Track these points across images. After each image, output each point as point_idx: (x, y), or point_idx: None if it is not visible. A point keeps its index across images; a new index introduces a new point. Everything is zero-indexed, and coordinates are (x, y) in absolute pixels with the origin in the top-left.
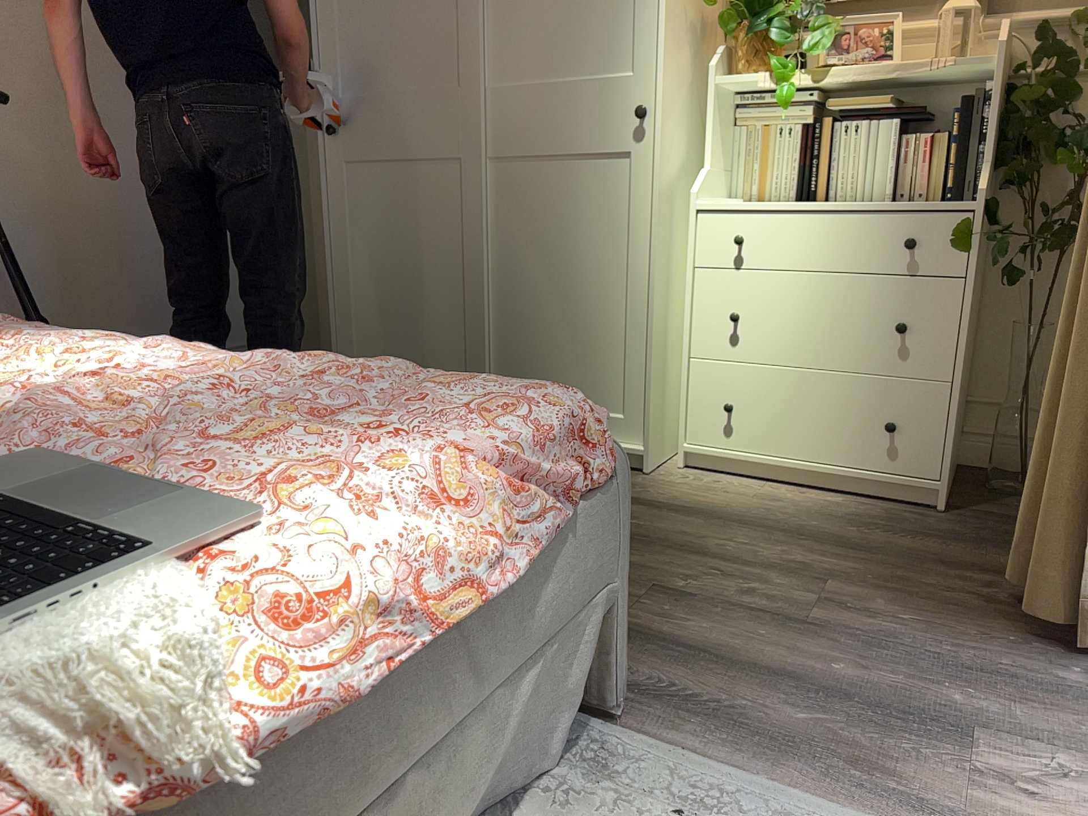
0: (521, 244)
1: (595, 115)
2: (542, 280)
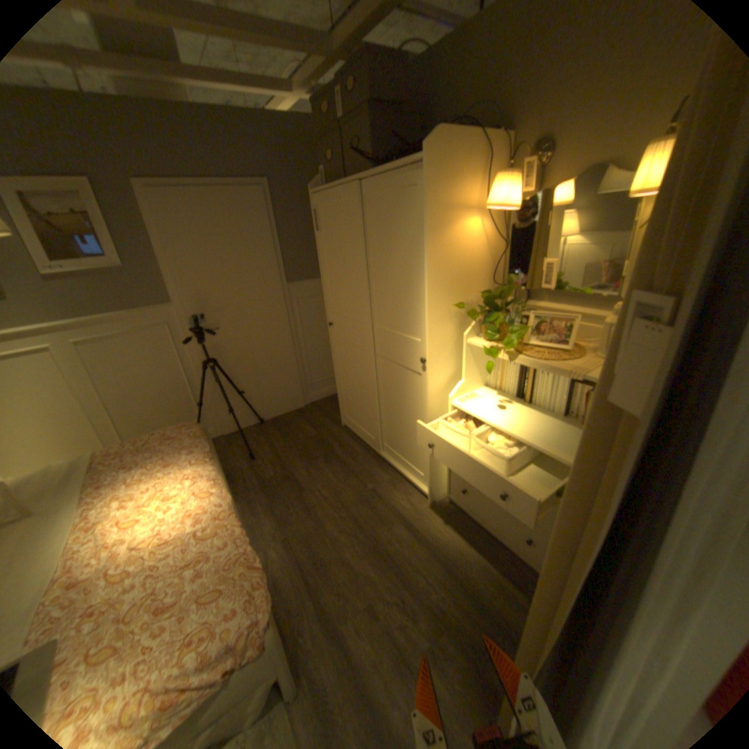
0: (388, 392)
1: (408, 353)
2: (395, 409)
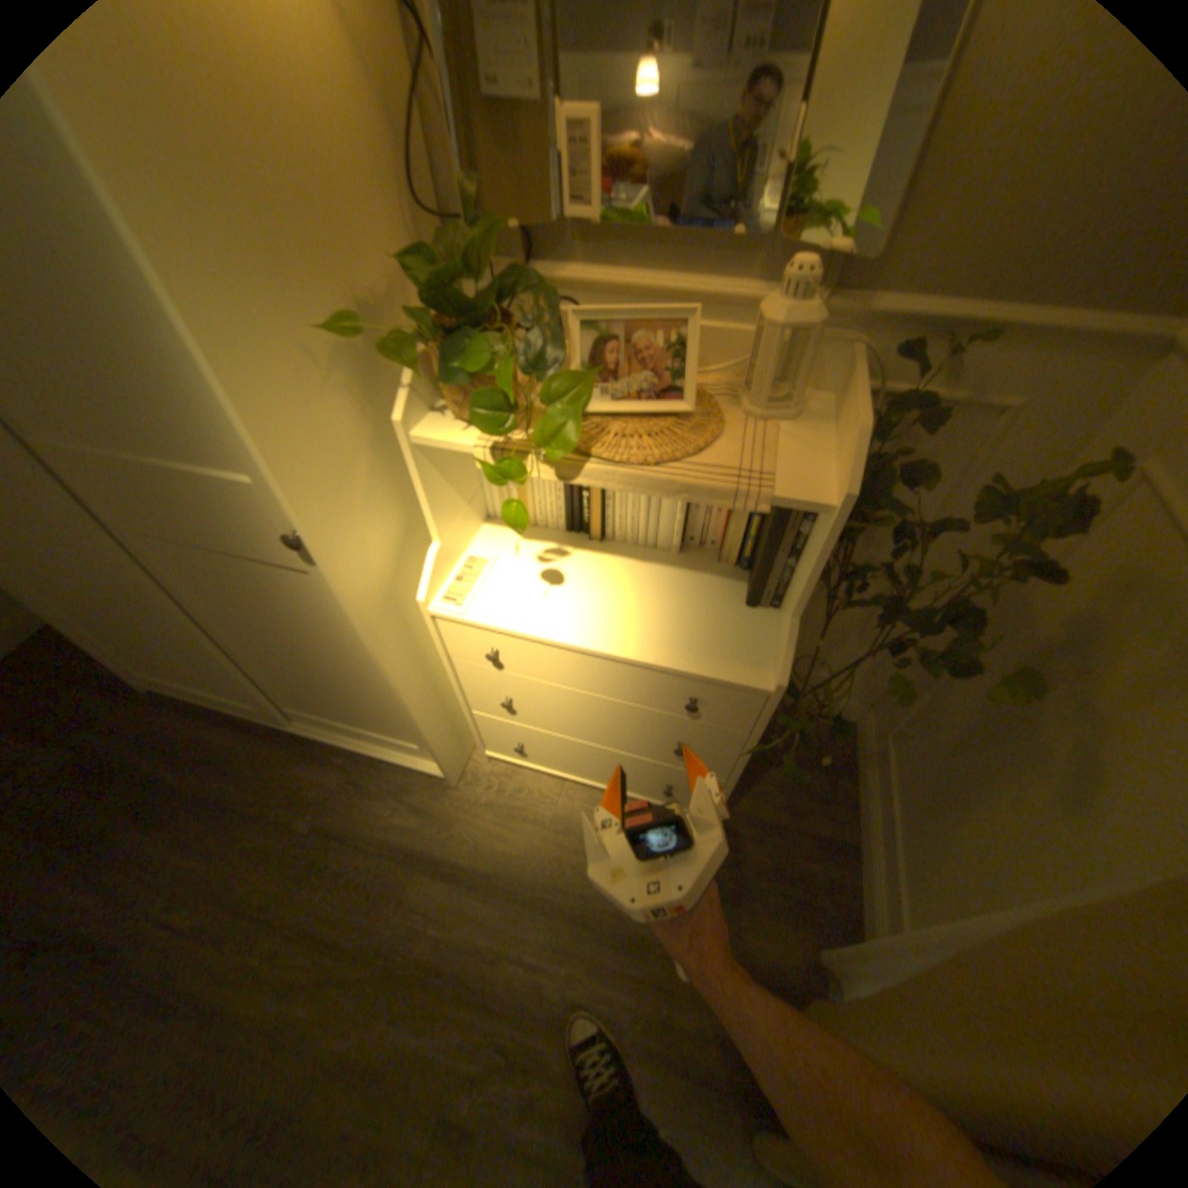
0: (224, 616)
1: (225, 519)
2: (273, 649)
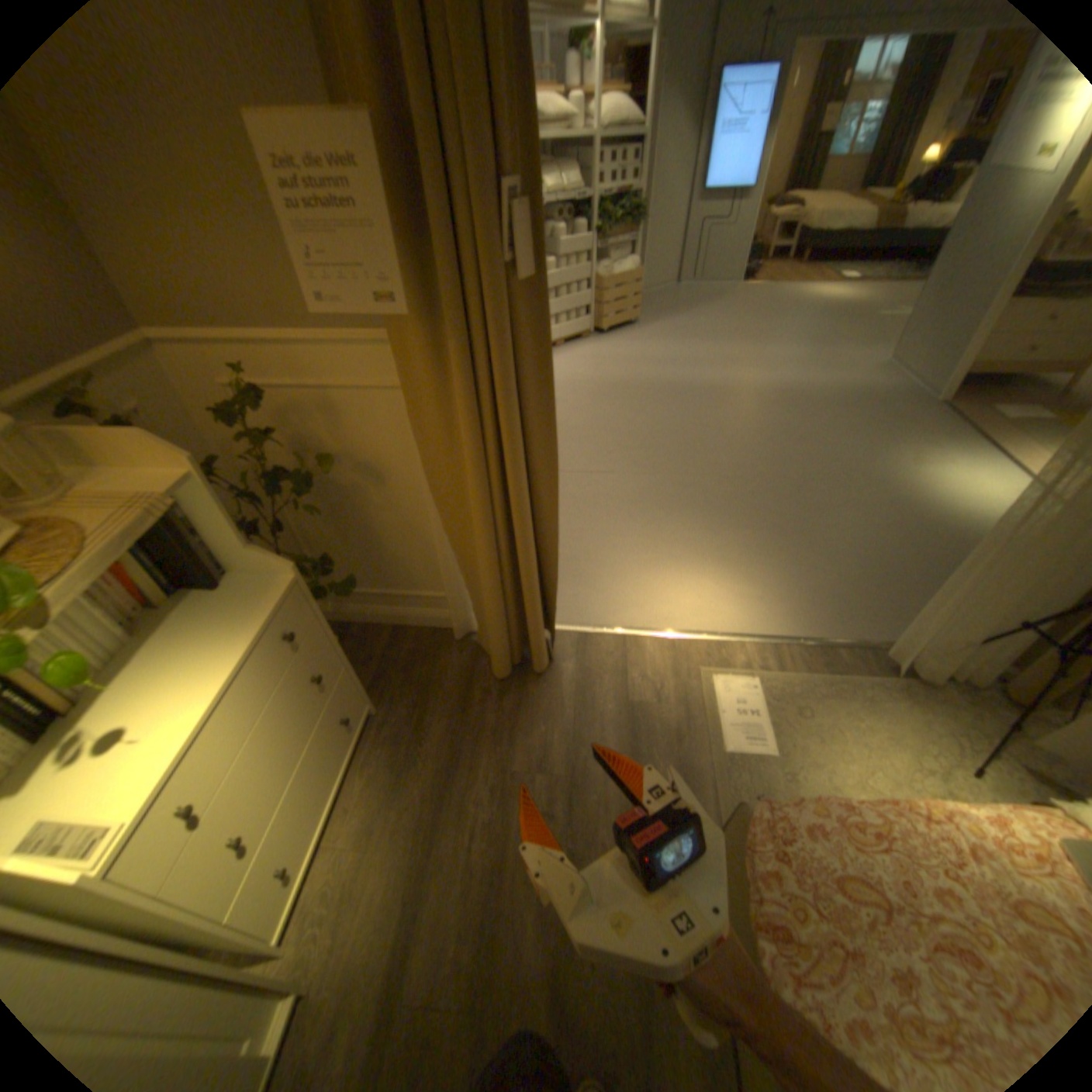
0: None
1: None
2: None
